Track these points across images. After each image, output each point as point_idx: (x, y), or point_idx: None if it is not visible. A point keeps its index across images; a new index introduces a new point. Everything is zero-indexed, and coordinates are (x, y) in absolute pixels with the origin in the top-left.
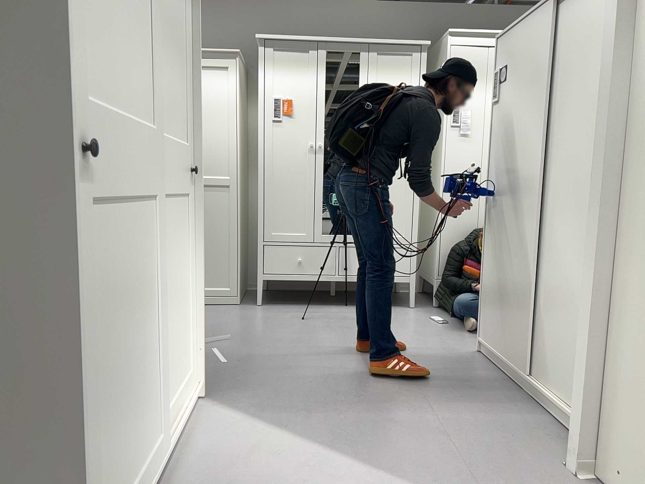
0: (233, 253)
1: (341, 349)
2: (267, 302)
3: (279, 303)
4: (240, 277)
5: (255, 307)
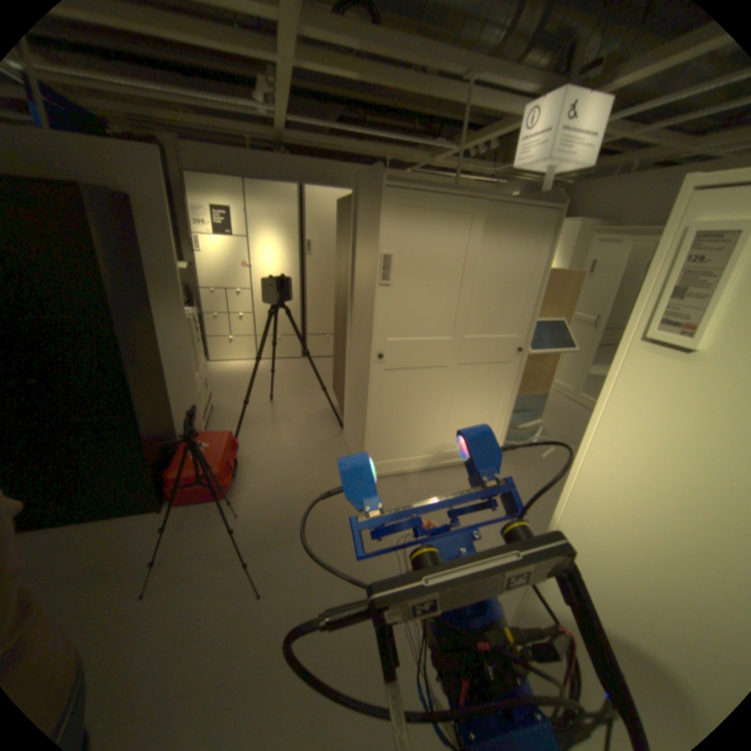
0: None
1: None
2: None
3: None
4: None
5: None
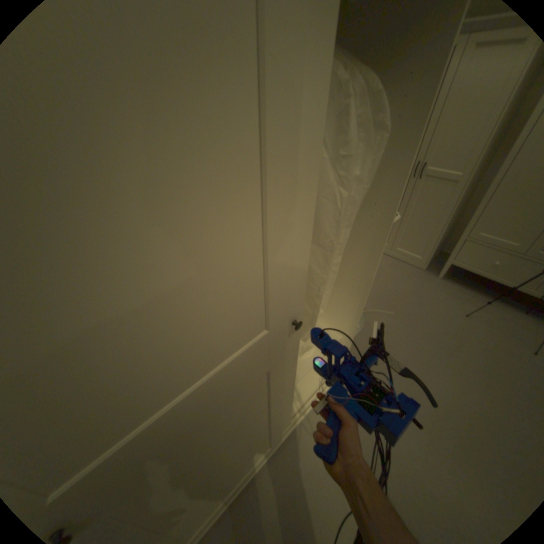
0: (436, 236)
1: (479, 379)
2: (450, 274)
3: (459, 280)
4: (435, 251)
5: (435, 279)
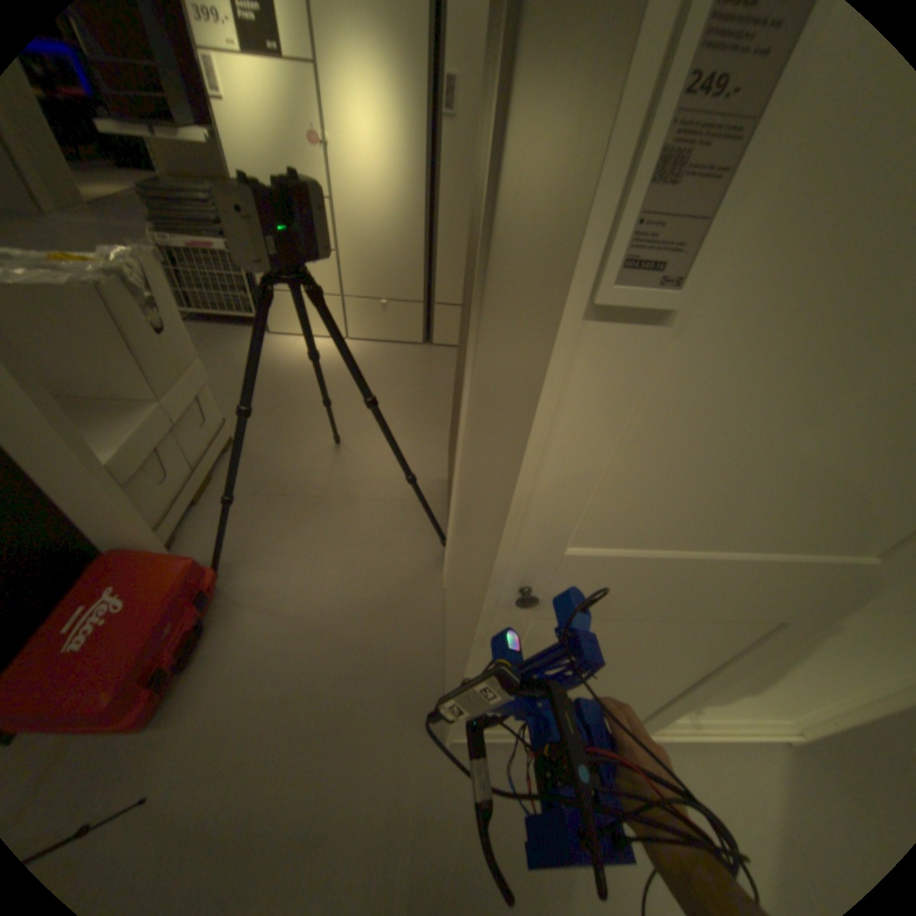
0: None
1: None
2: None
3: None
4: None
5: None
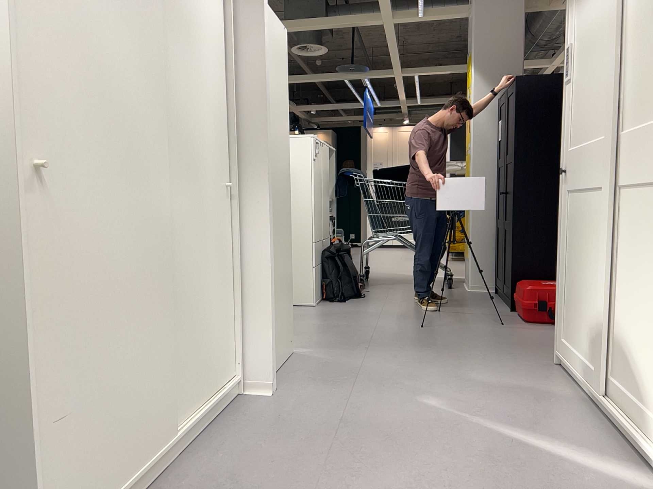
0: None
1: None
2: None
3: None
4: None
5: None
